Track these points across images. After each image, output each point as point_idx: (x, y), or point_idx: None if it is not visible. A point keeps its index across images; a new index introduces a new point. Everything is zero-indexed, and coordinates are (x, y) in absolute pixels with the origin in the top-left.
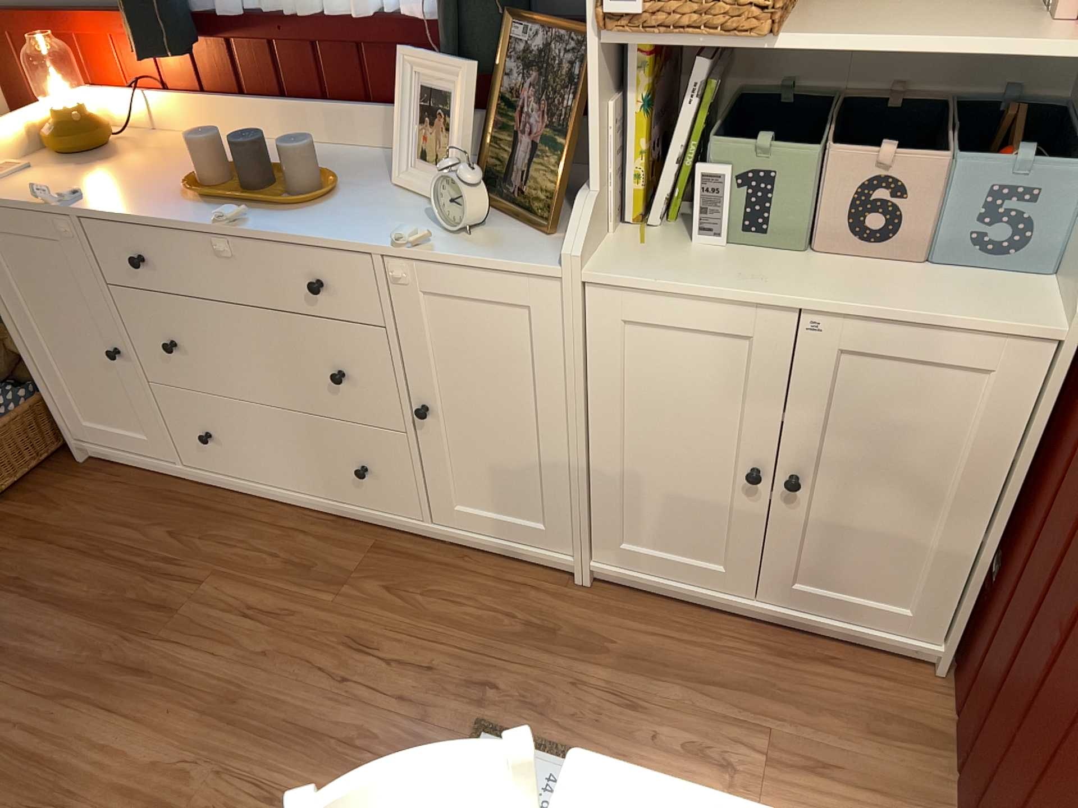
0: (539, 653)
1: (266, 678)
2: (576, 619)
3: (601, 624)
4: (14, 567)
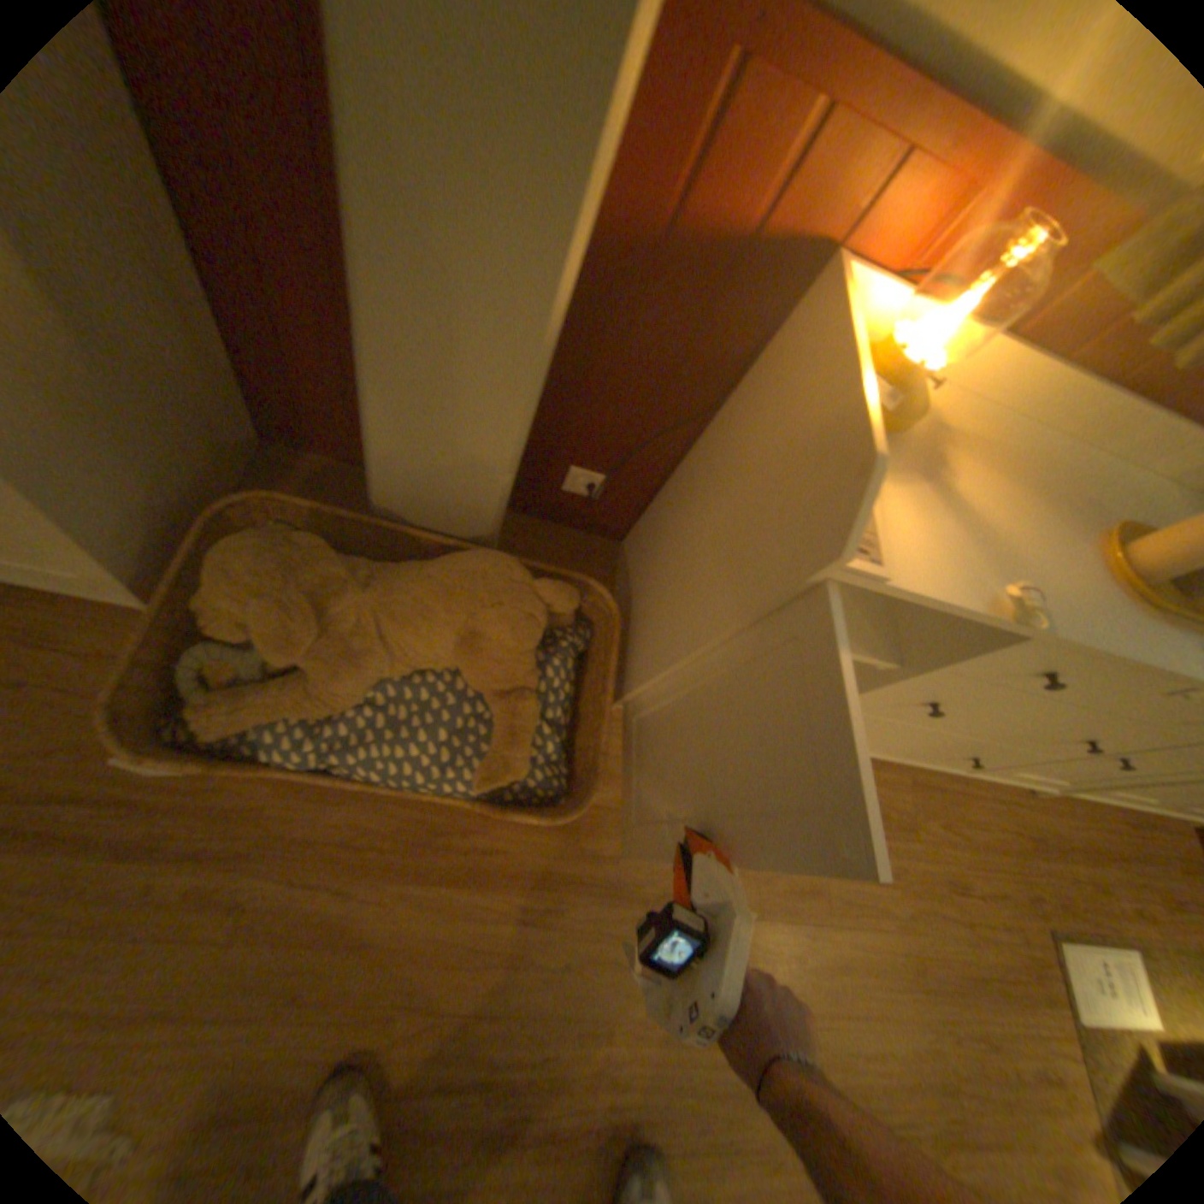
0: (1048, 868)
1: (928, 950)
2: (1049, 831)
3: (1061, 832)
4: (642, 888)
